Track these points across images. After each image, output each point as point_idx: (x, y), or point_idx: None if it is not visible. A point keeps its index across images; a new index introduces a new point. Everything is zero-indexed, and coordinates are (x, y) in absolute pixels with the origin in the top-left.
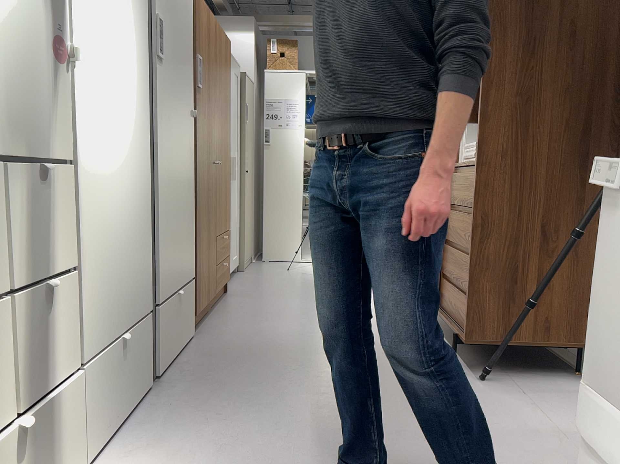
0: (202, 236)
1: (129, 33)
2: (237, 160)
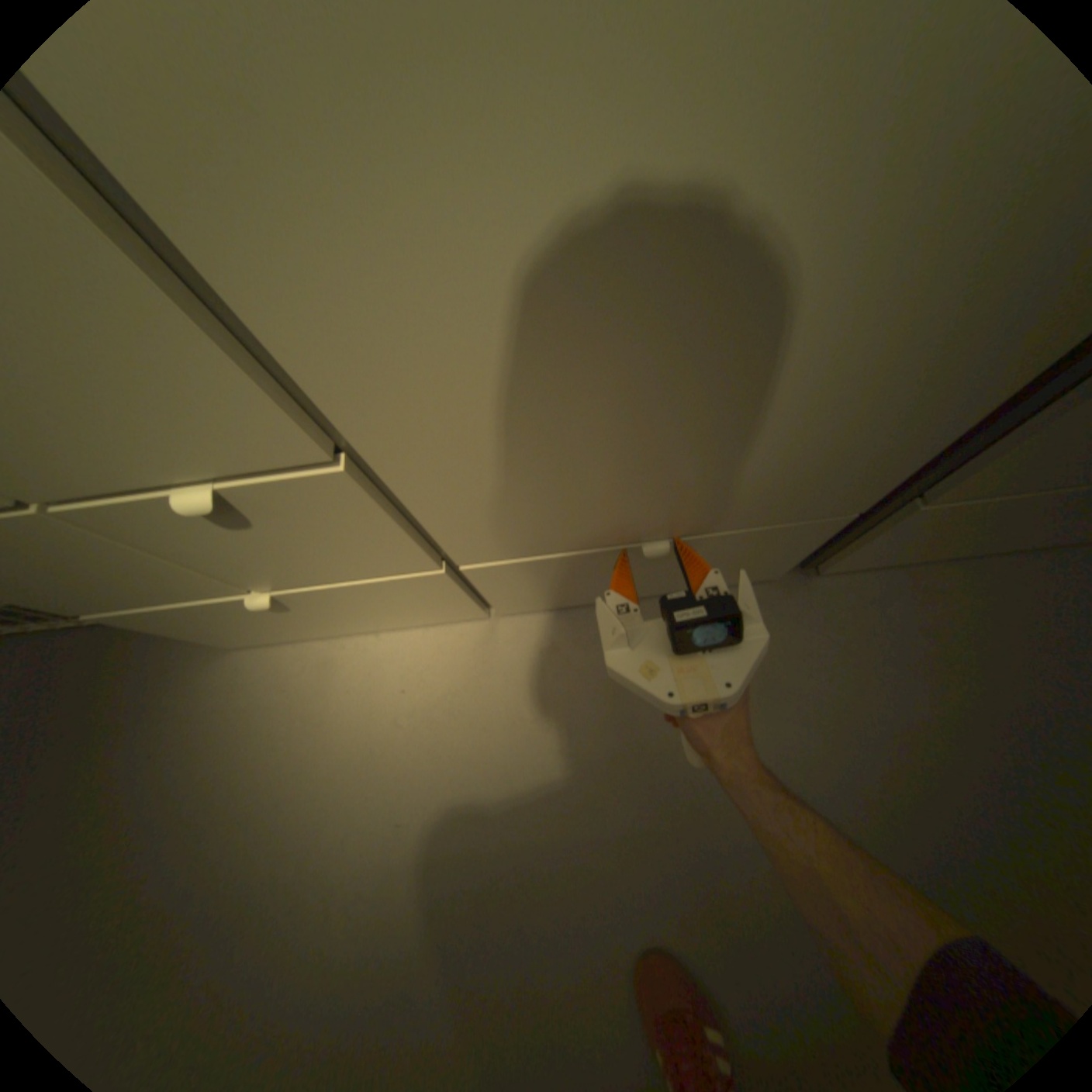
0: None
1: None
2: None
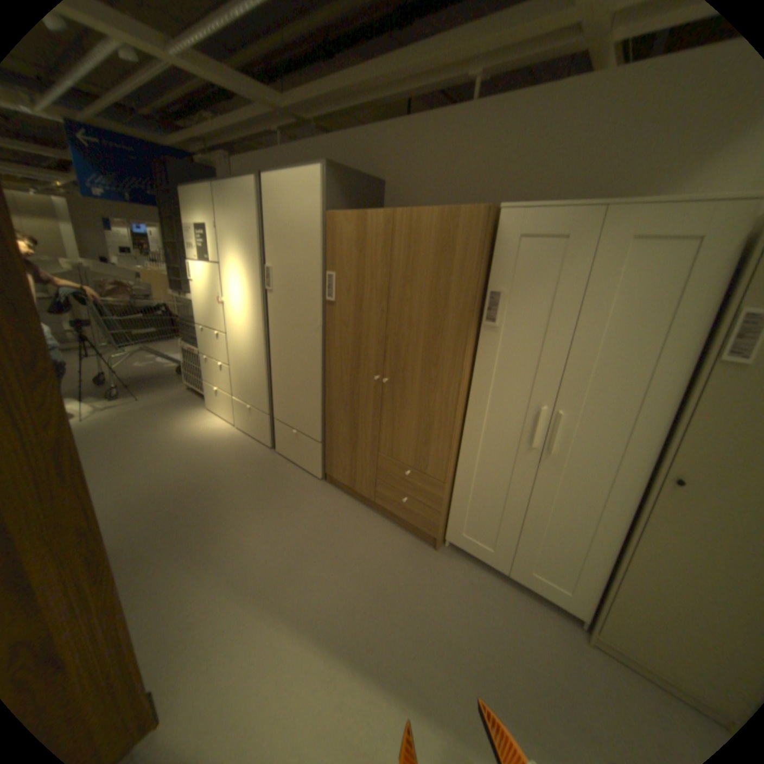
0: (340, 426)
1: (249, 286)
2: (631, 436)
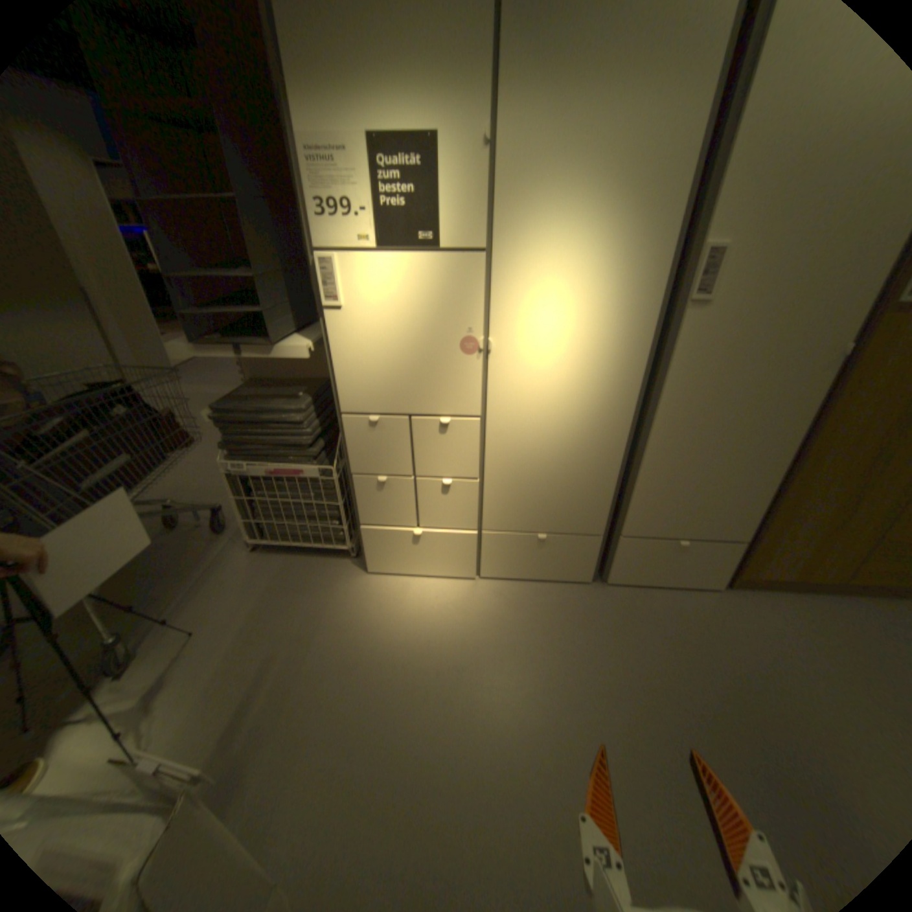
0: (816, 508)
1: (613, 296)
2: None
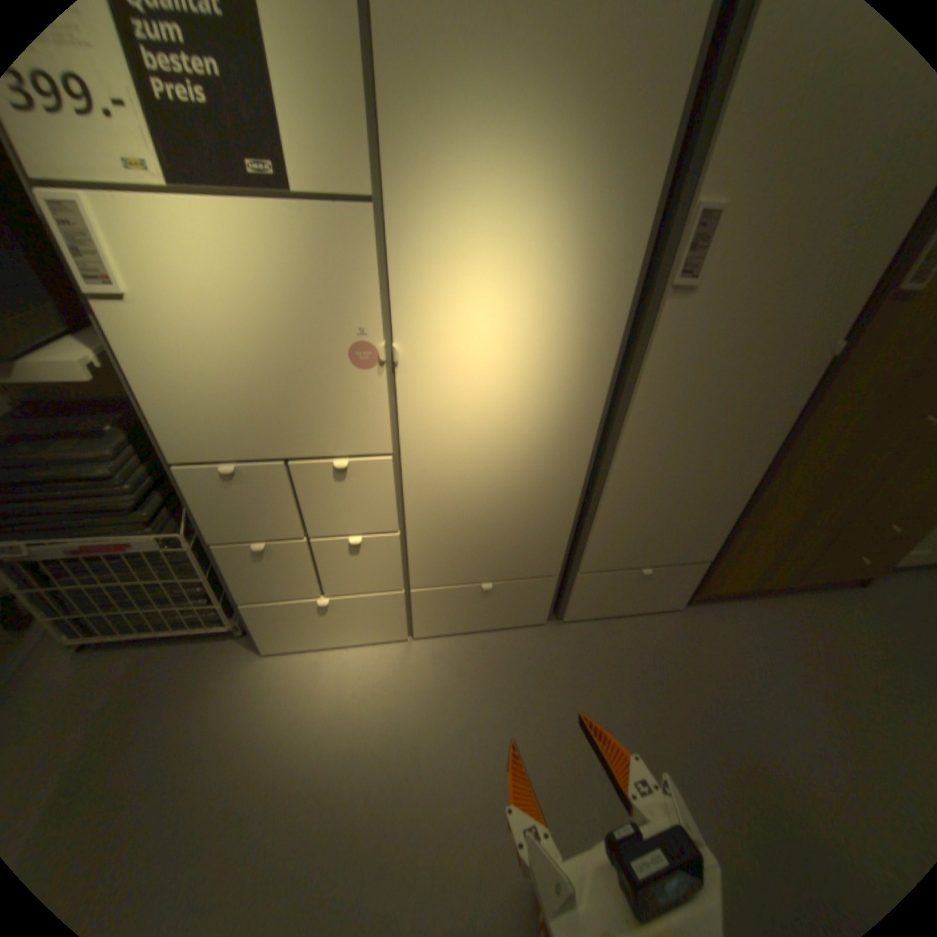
0: (779, 521)
1: (571, 279)
2: None
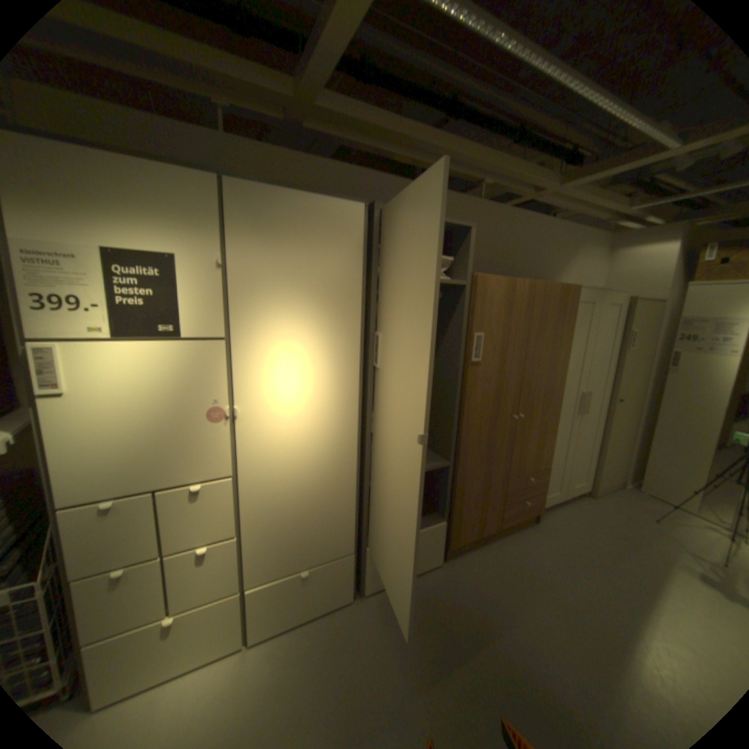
0: (472, 485)
1: (328, 367)
2: (605, 391)
